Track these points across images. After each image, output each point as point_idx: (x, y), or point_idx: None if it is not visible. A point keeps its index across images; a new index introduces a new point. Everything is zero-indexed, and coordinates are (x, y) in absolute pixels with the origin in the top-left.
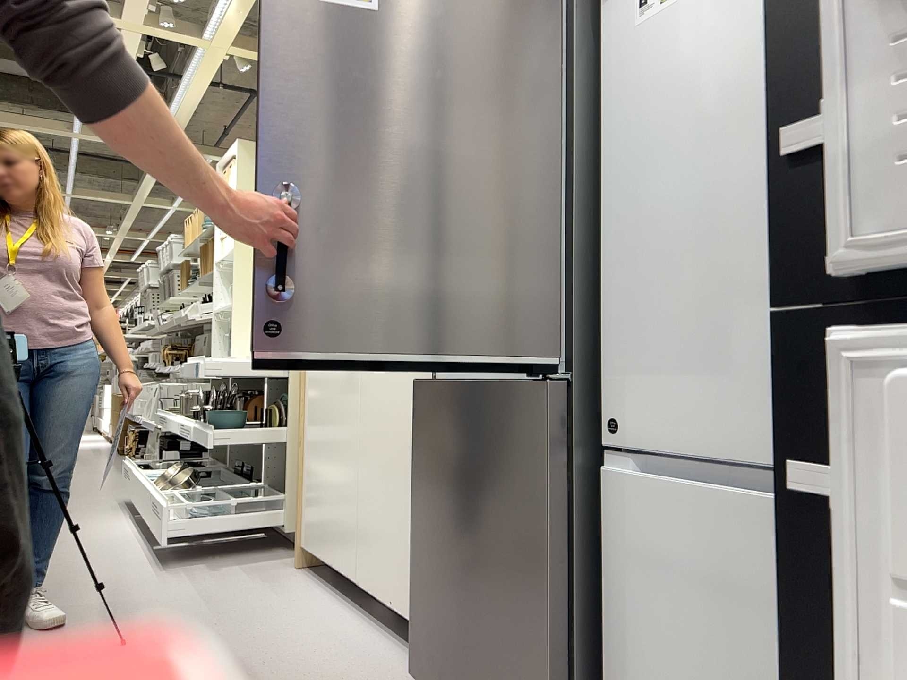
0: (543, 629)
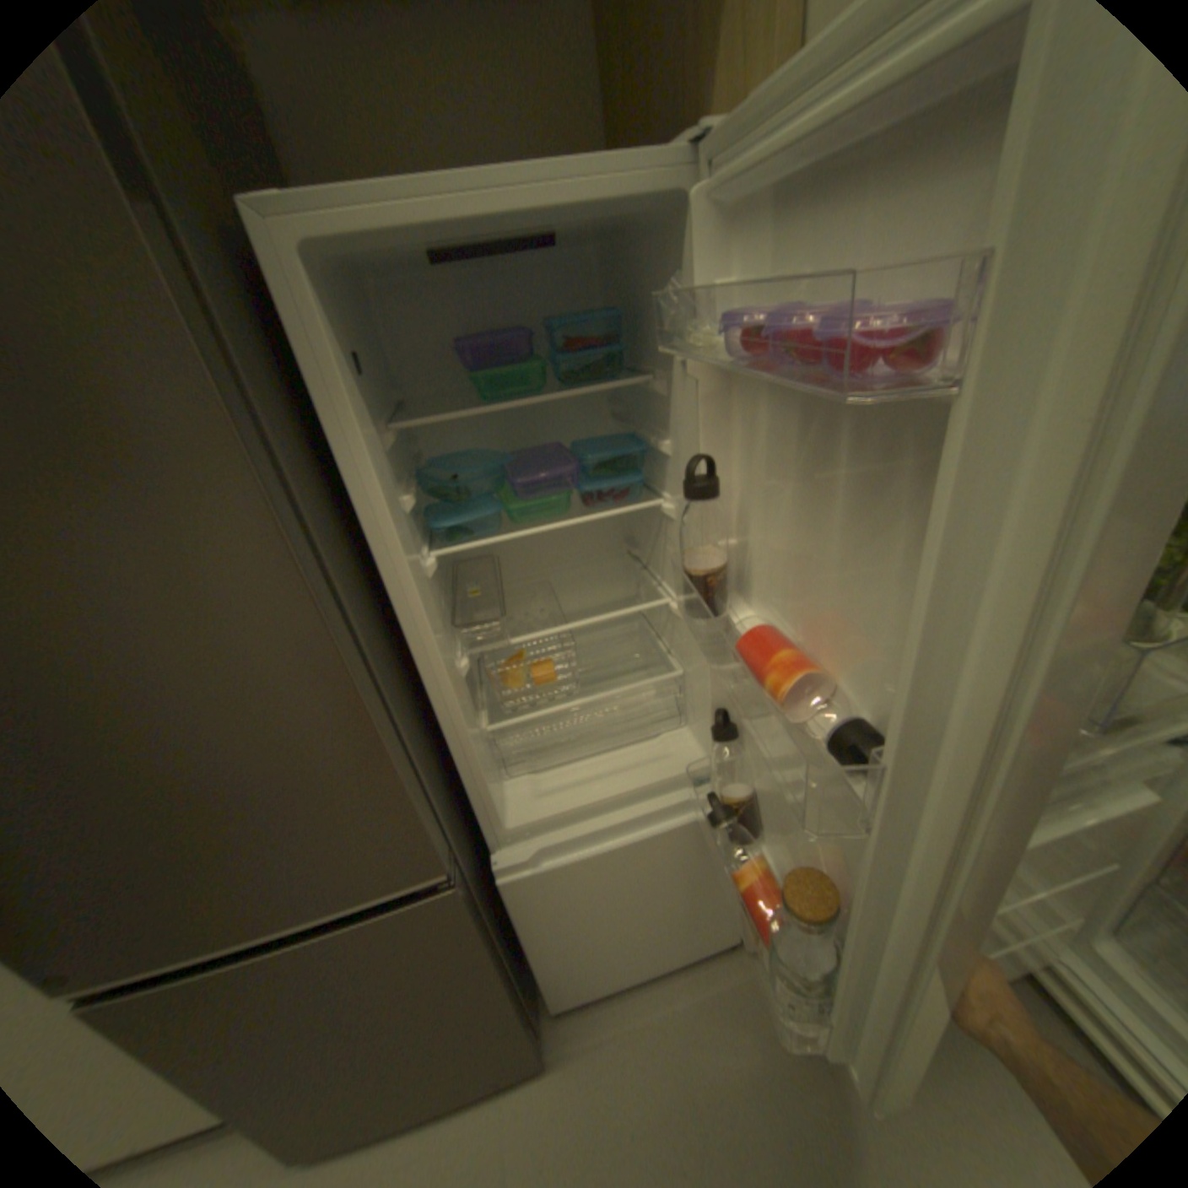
0: (496, 1019)
